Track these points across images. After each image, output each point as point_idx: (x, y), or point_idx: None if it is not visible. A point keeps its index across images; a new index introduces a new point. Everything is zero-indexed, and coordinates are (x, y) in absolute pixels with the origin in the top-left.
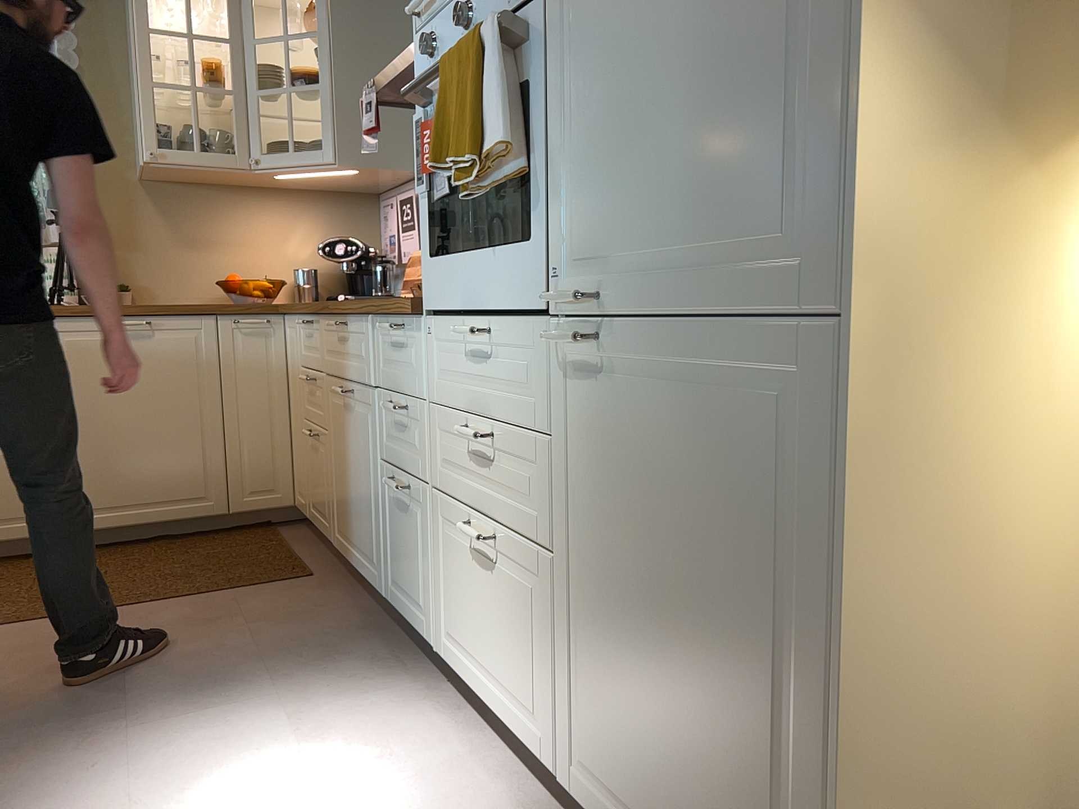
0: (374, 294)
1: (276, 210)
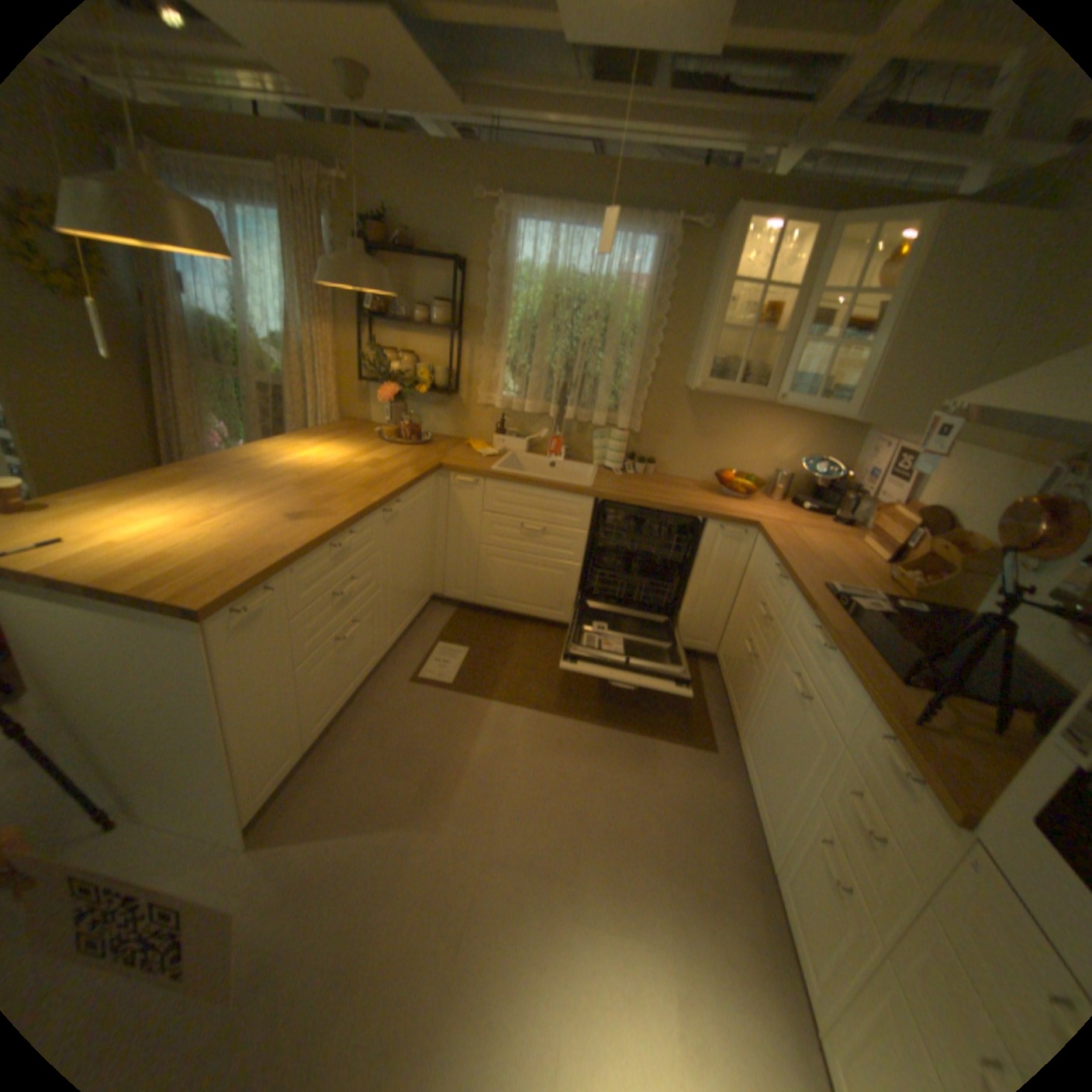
0: (837, 517)
1: (778, 420)
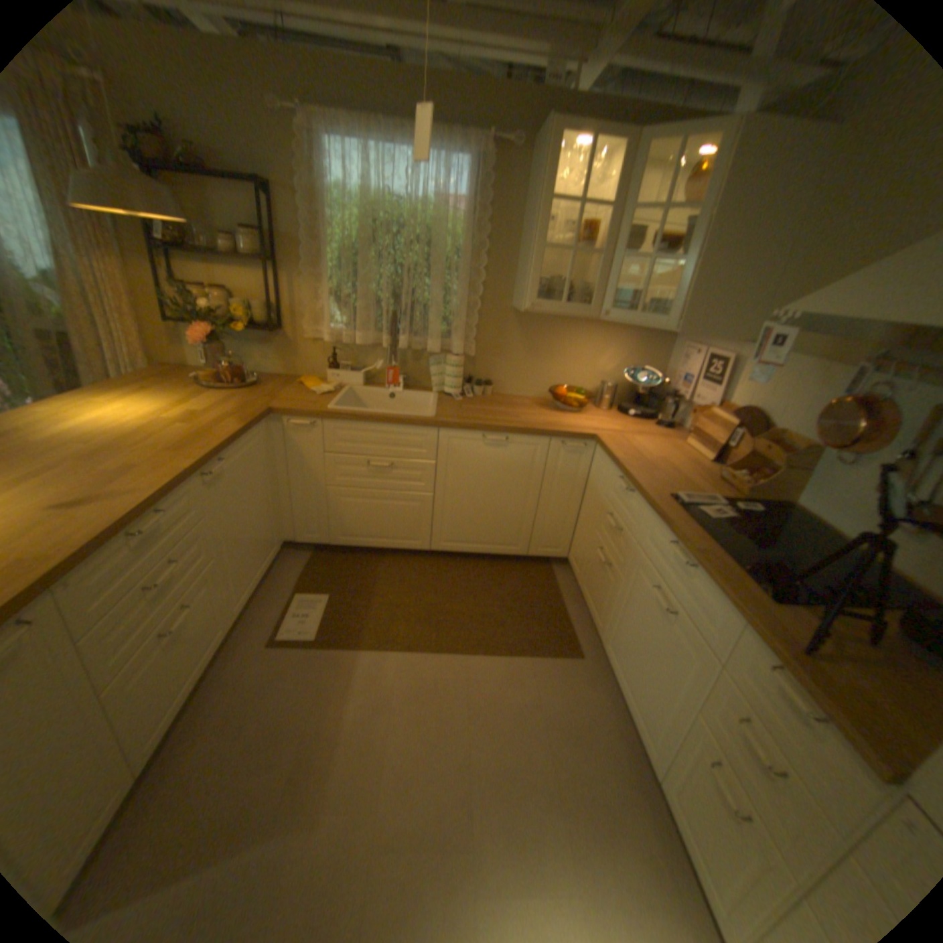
0: (660, 420)
1: (600, 334)
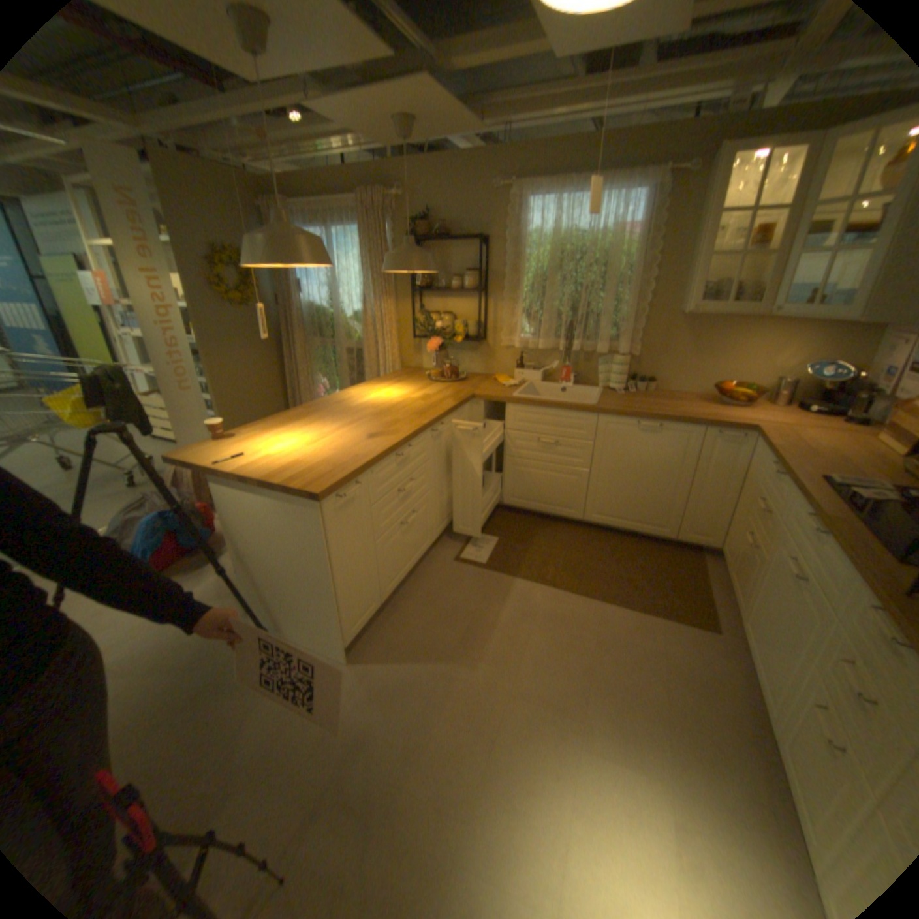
0: (849, 417)
1: (780, 330)
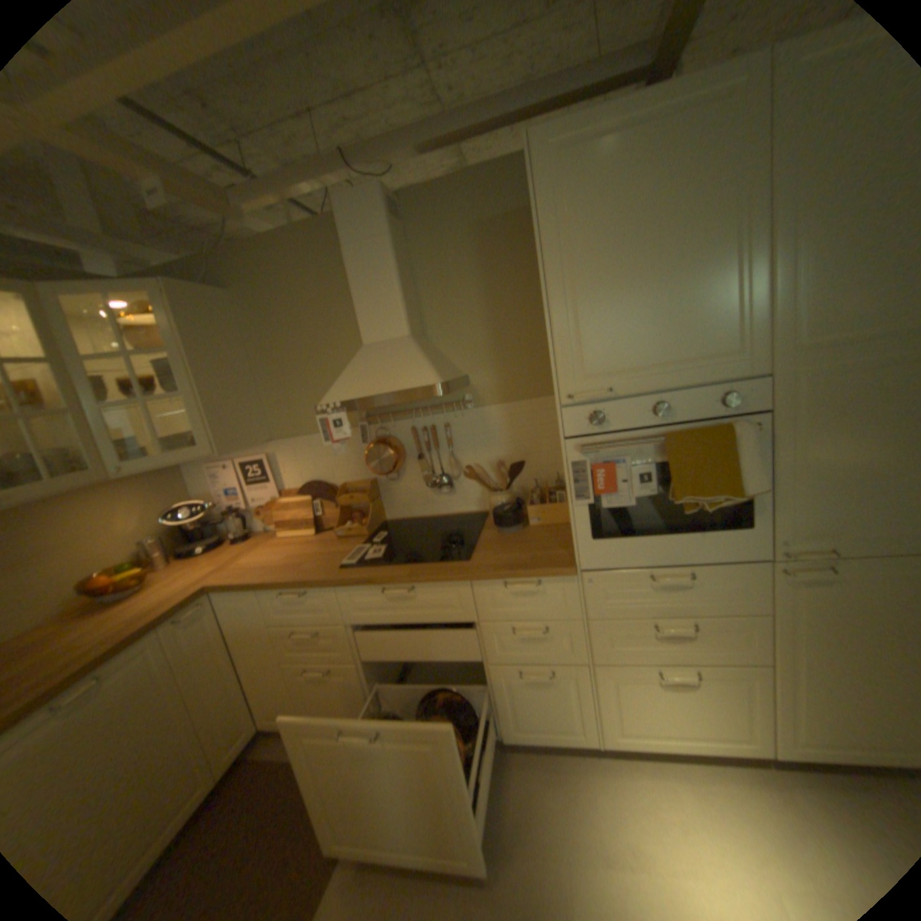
0: (233, 540)
1: (93, 502)
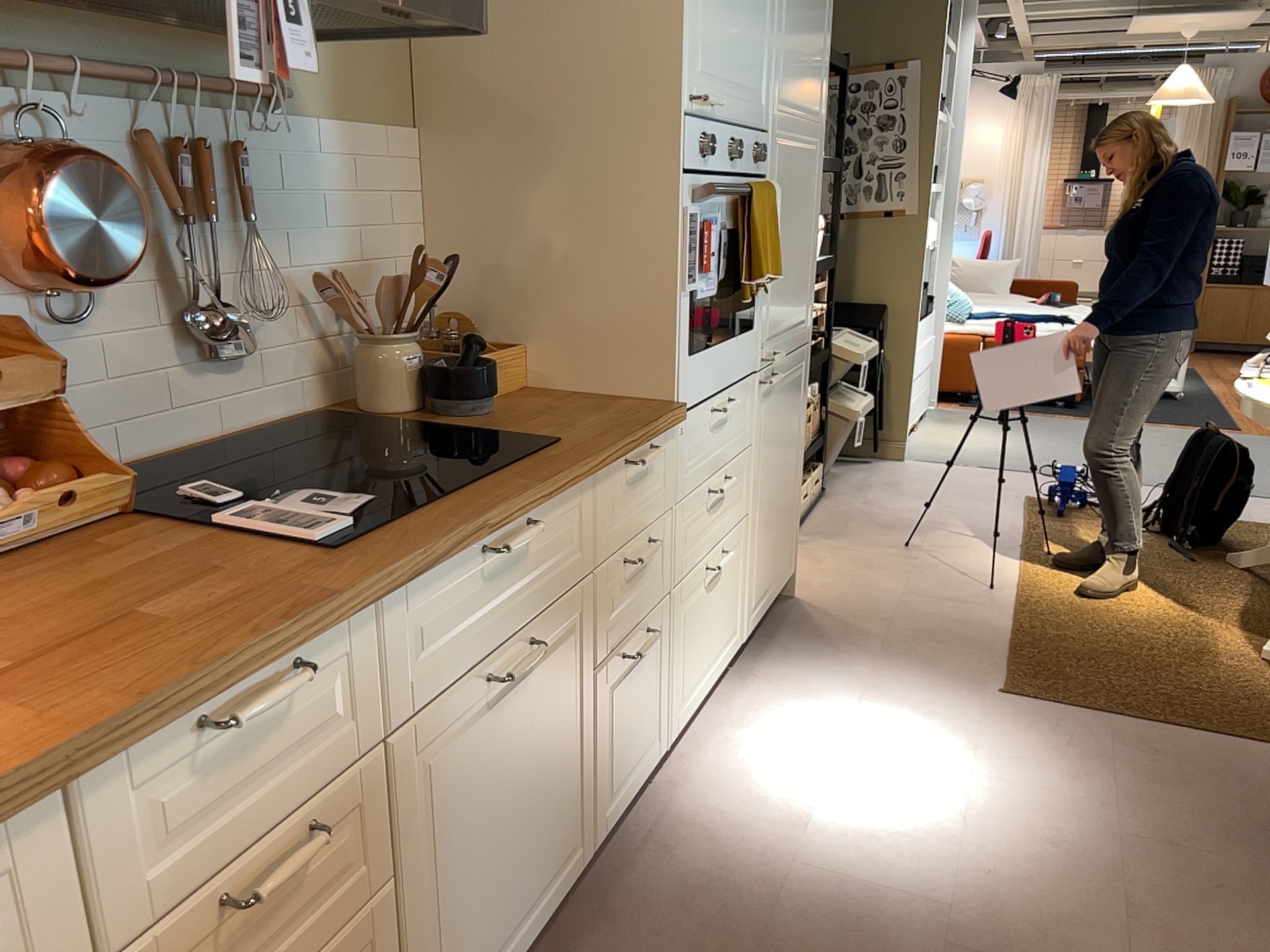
0: None
1: None
